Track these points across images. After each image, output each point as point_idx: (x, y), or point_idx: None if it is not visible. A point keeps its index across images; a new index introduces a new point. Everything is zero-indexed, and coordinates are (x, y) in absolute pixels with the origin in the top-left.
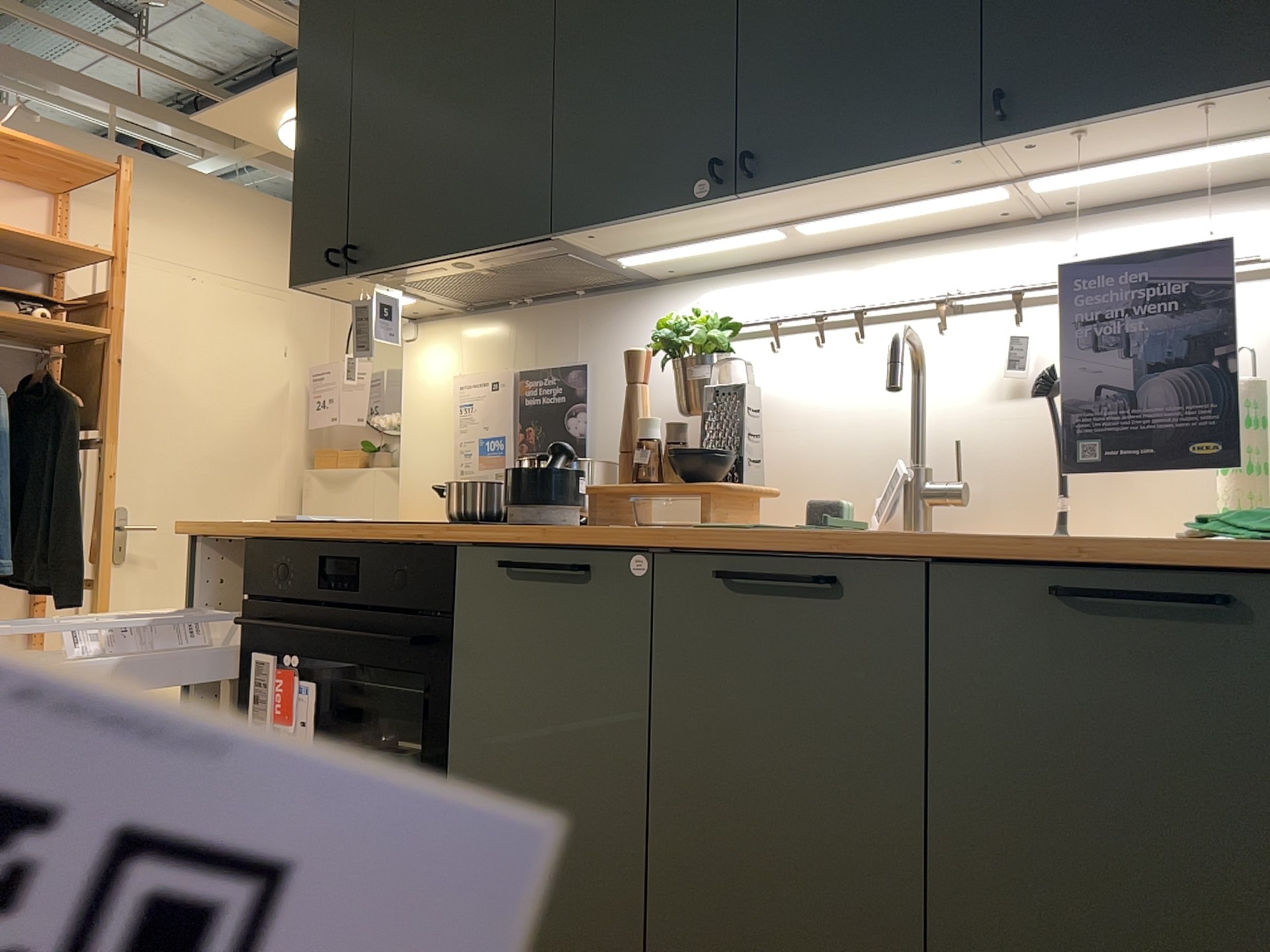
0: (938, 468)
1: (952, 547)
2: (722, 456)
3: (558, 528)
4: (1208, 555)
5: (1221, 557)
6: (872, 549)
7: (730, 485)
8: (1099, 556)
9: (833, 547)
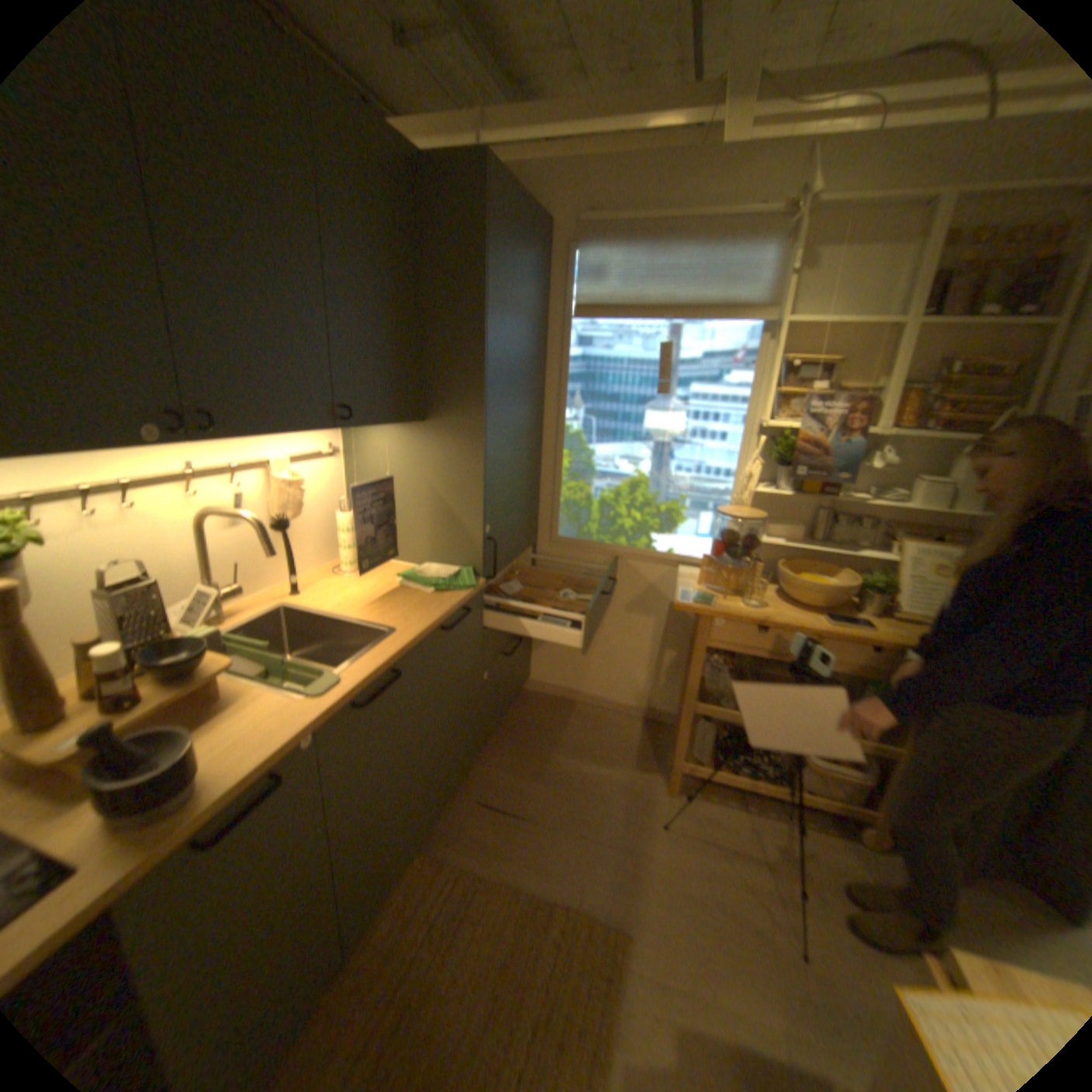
0: (213, 582)
1: (427, 634)
2: (188, 647)
3: (199, 783)
4: (466, 601)
5: (460, 599)
6: (405, 651)
7: (207, 664)
8: (450, 614)
9: (394, 660)
